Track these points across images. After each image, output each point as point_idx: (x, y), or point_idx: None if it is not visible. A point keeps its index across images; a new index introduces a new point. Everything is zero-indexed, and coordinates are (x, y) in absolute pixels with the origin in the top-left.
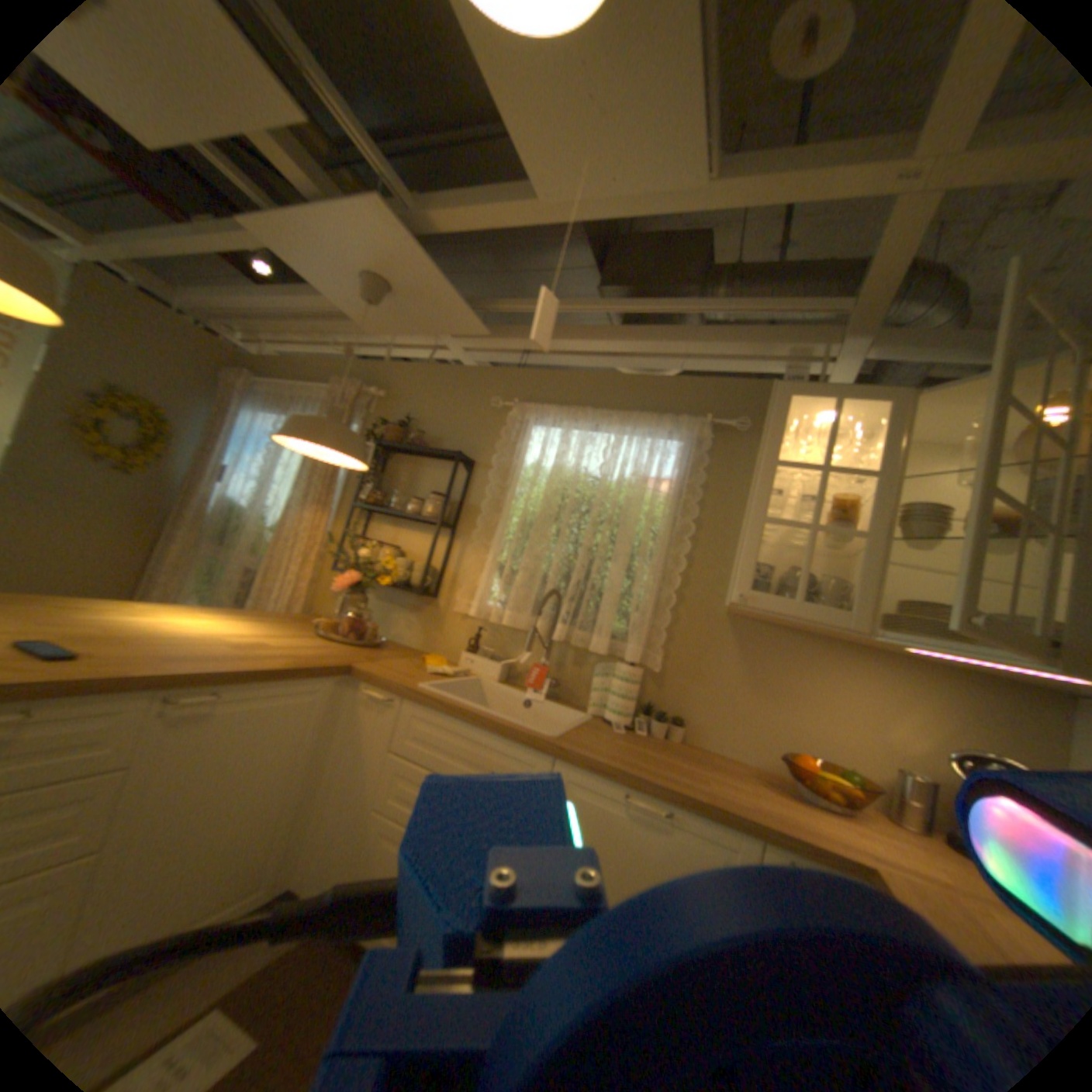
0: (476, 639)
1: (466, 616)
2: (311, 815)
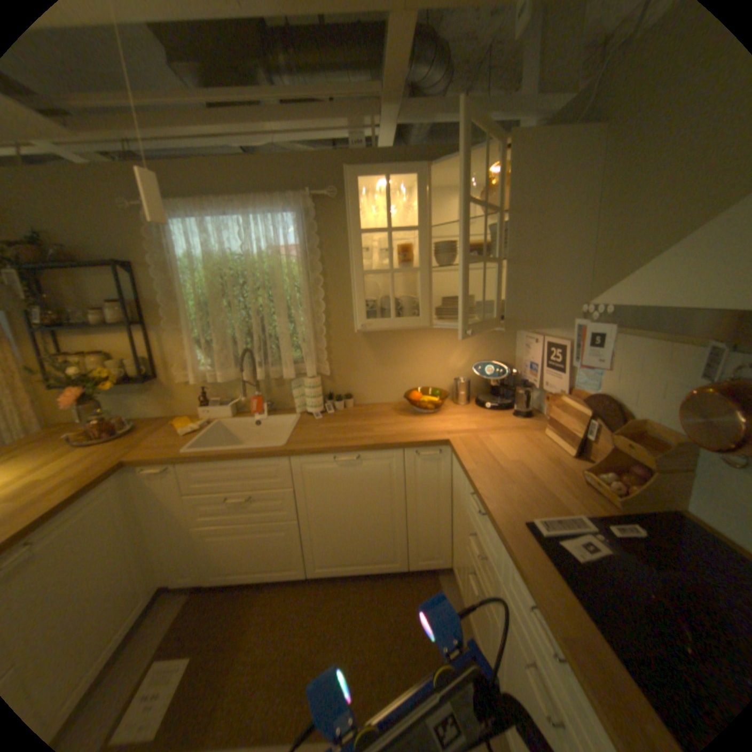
0: (203, 396)
1: (187, 383)
2: (148, 549)
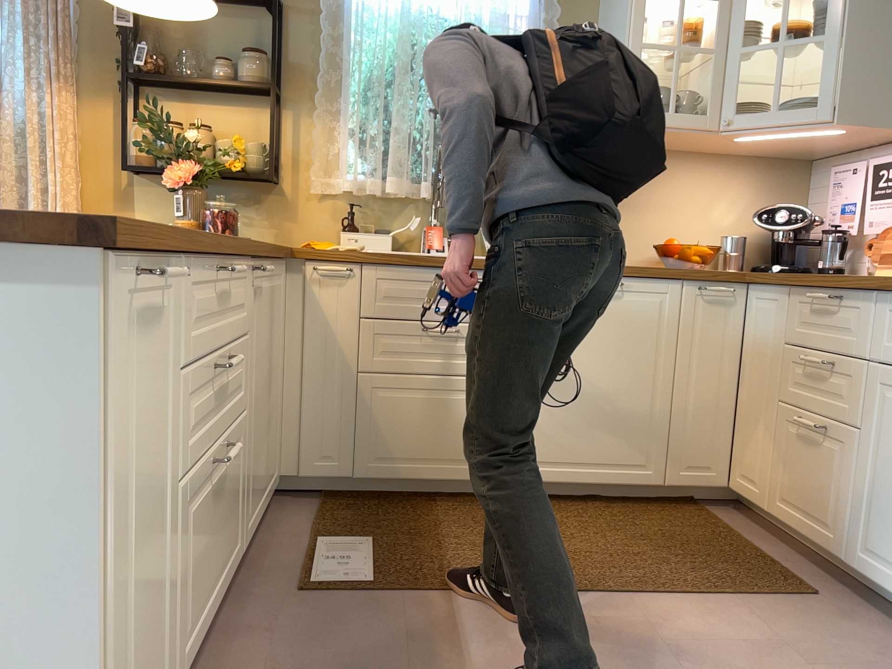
0: (352, 215)
1: (326, 195)
2: (286, 401)
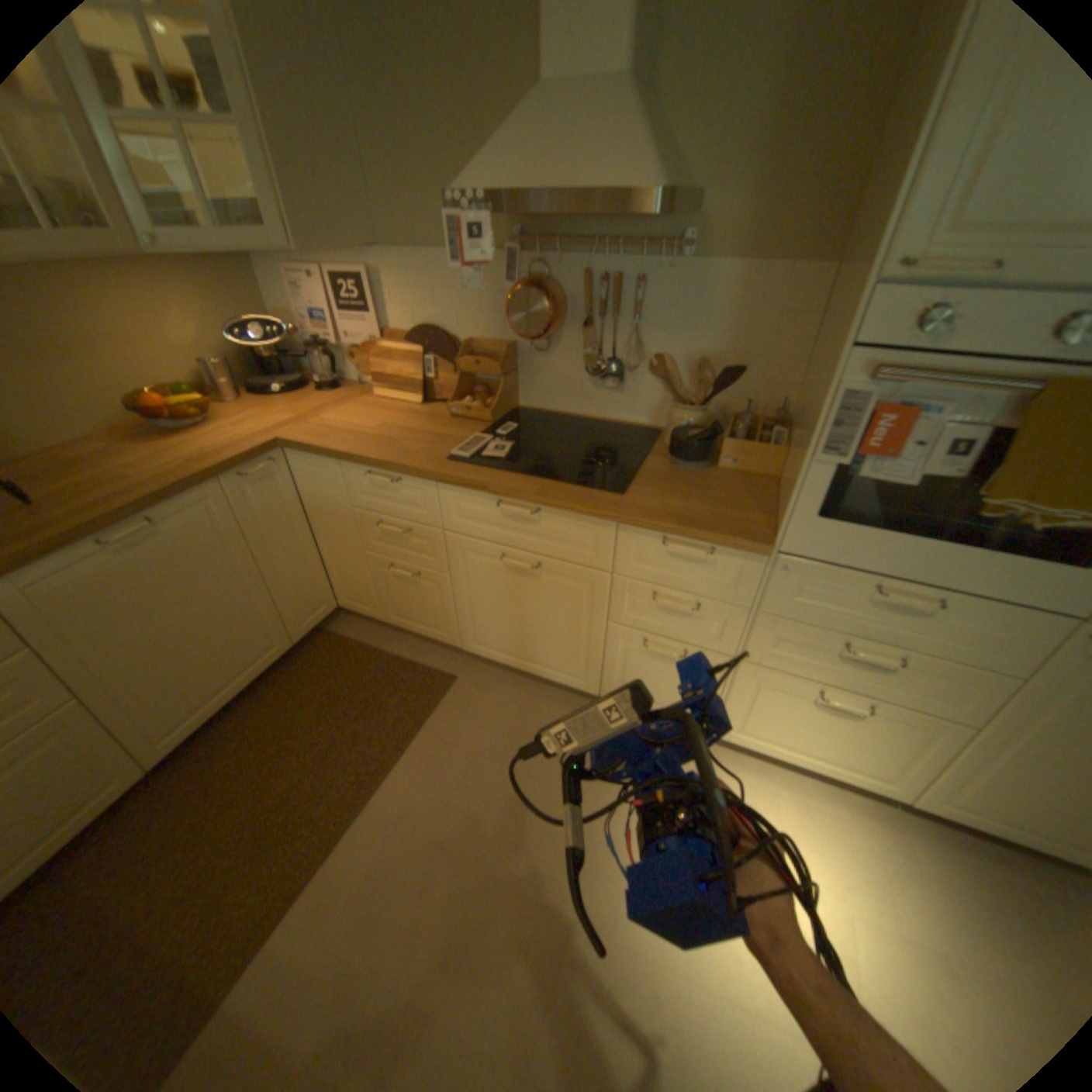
0: None
1: None
2: None
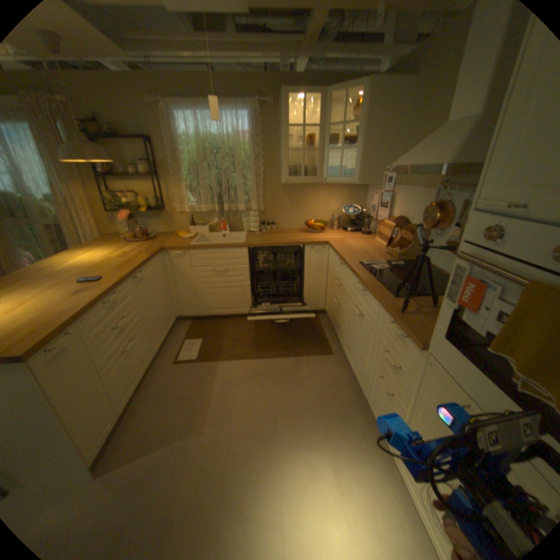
0: (192, 220)
1: (182, 212)
2: (174, 295)
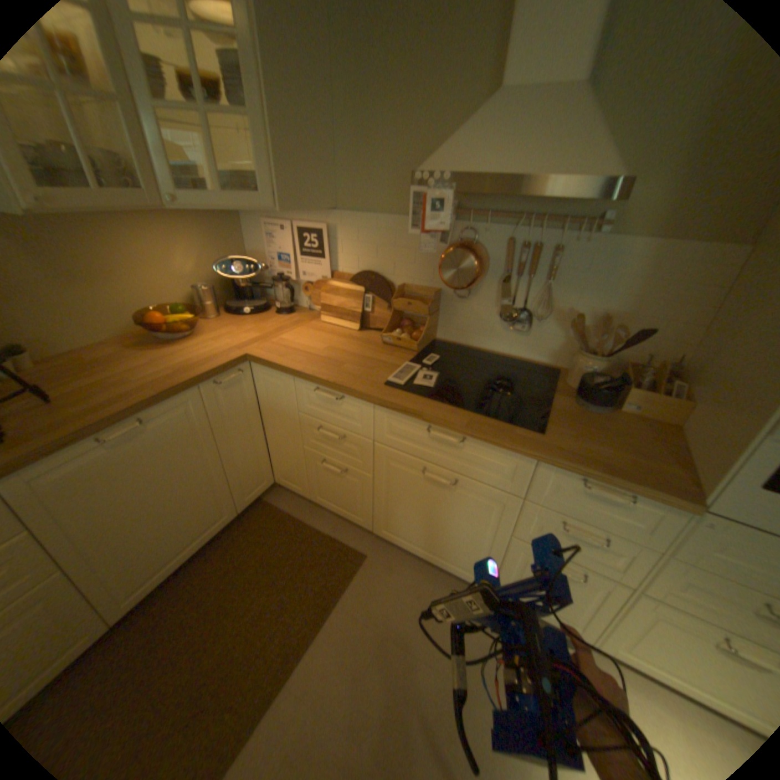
0: None
1: None
2: None
